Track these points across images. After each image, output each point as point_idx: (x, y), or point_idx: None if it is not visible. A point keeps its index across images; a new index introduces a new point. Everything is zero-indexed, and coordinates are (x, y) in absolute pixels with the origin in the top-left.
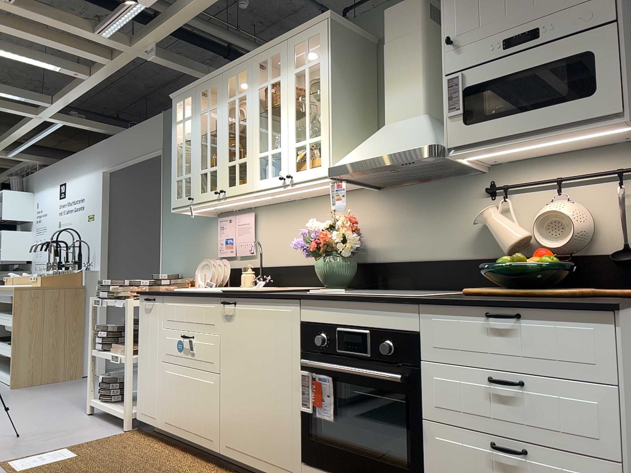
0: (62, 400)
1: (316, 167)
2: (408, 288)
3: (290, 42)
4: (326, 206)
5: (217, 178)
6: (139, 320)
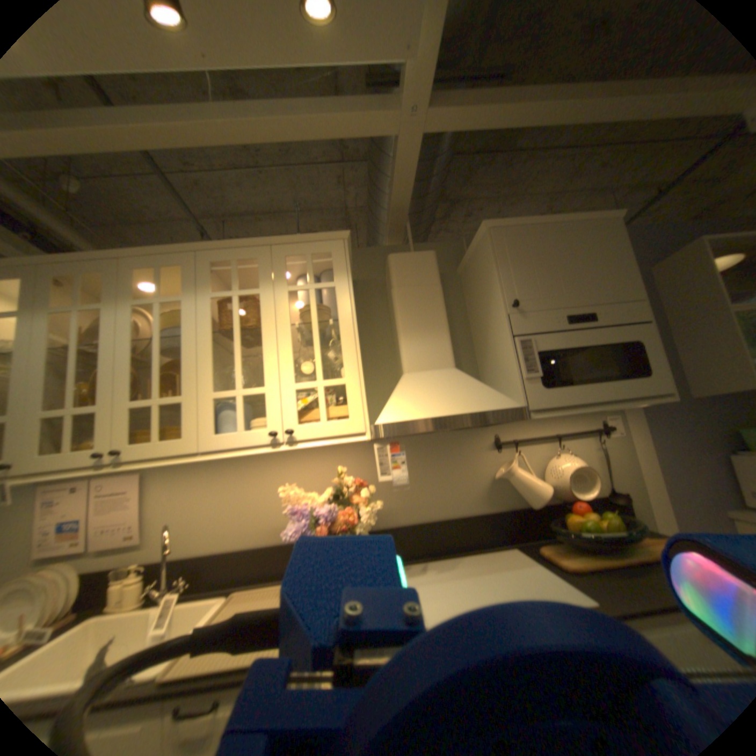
0: None
1: (339, 421)
2: (423, 558)
3: (278, 250)
4: (288, 462)
5: (94, 430)
6: None
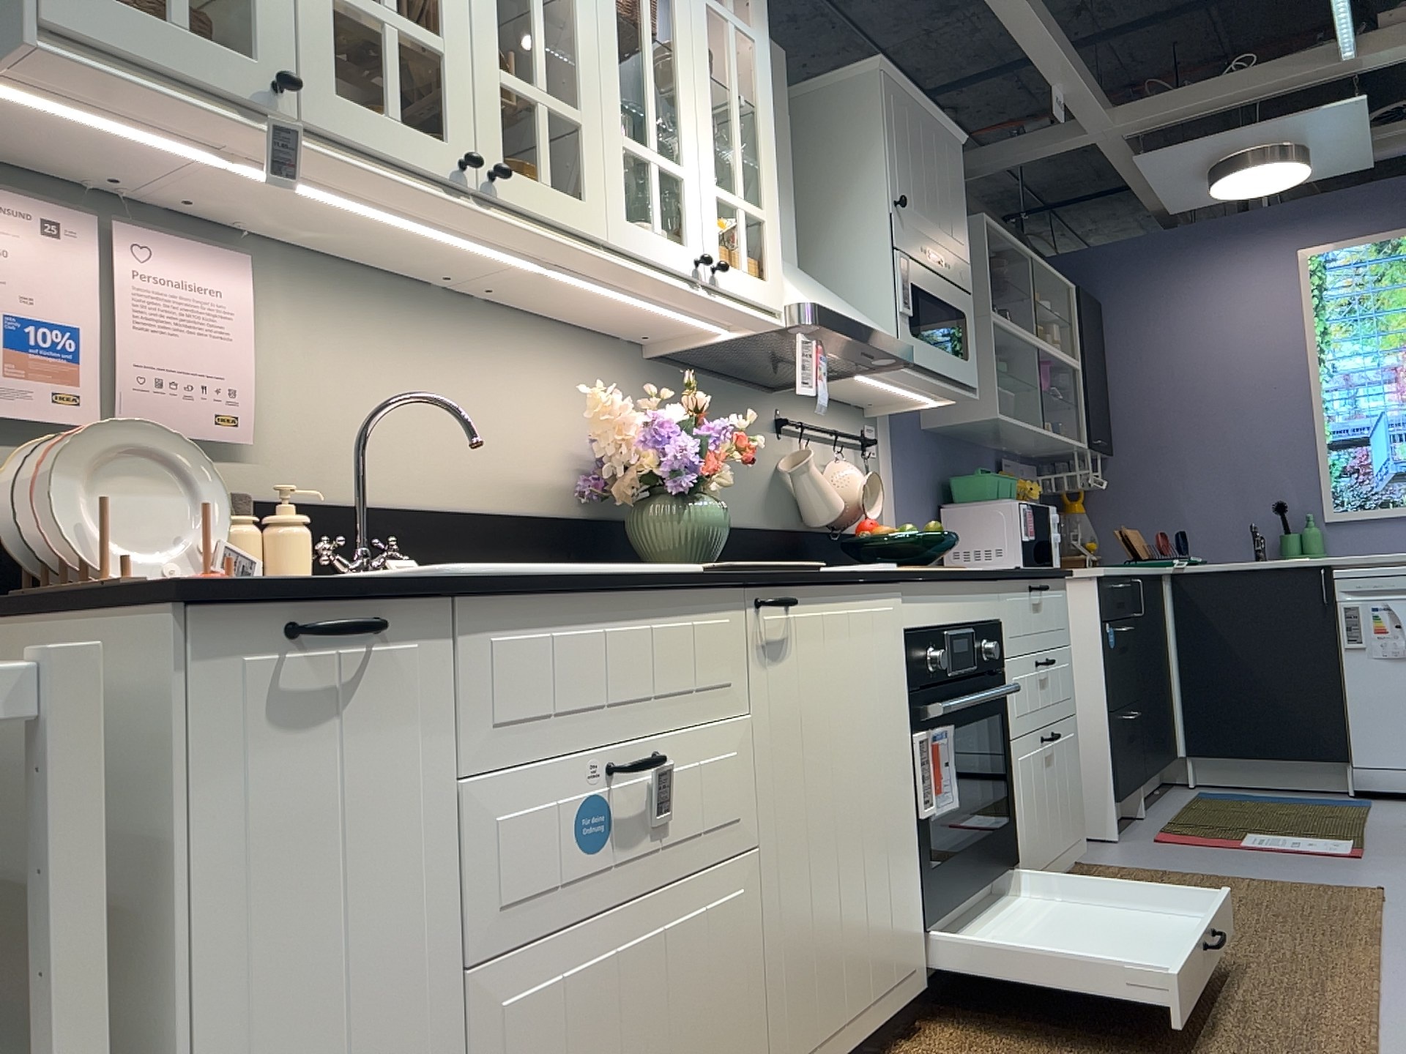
0: None
1: (761, 279)
2: None
3: None
4: (535, 349)
5: (444, 94)
6: (171, 809)
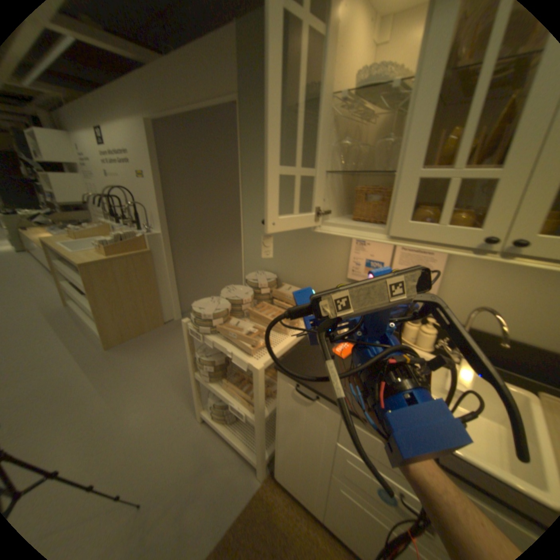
0: (162, 383)
1: None
2: None
3: None
4: None
5: (493, 201)
6: (279, 399)
